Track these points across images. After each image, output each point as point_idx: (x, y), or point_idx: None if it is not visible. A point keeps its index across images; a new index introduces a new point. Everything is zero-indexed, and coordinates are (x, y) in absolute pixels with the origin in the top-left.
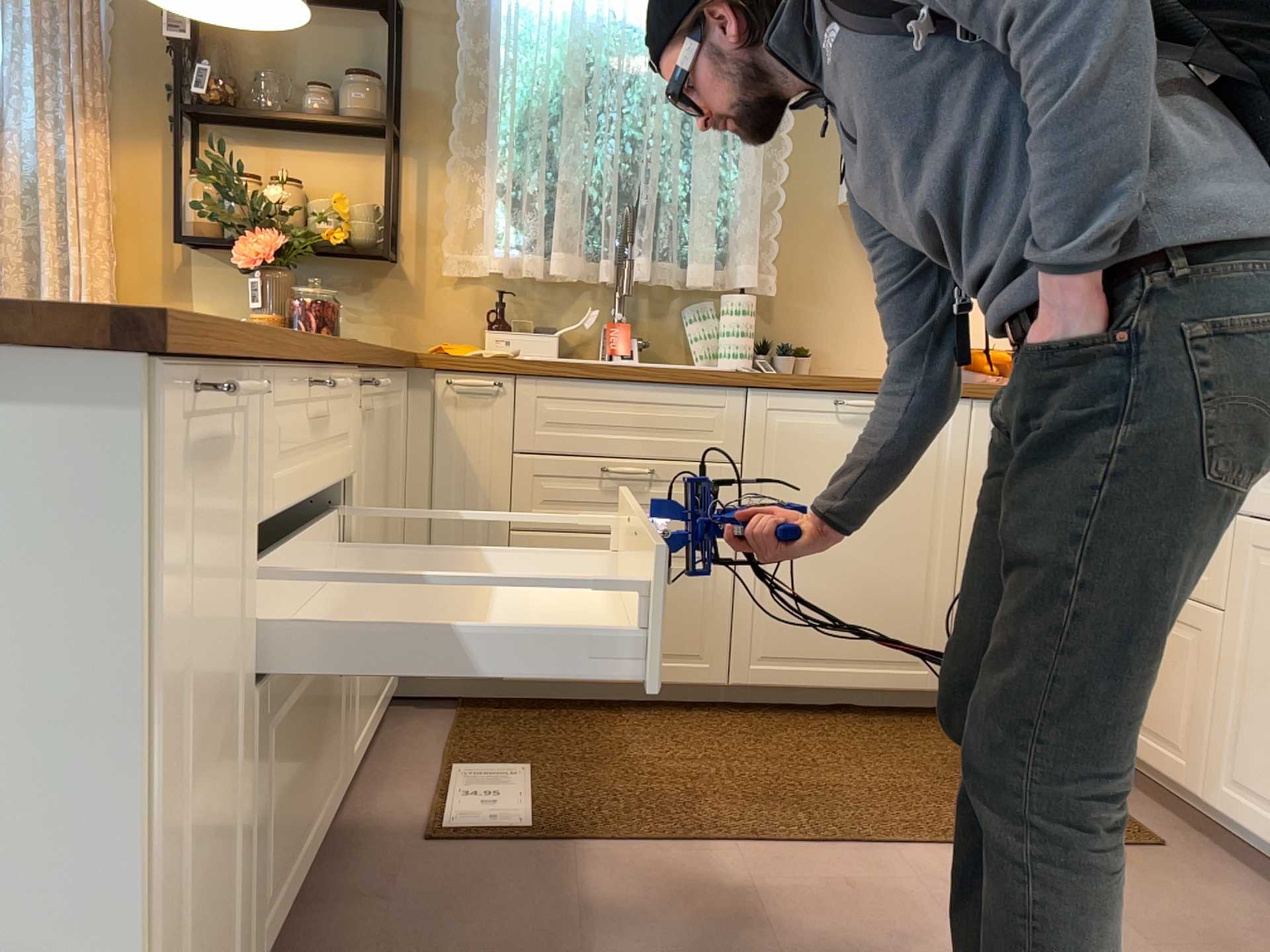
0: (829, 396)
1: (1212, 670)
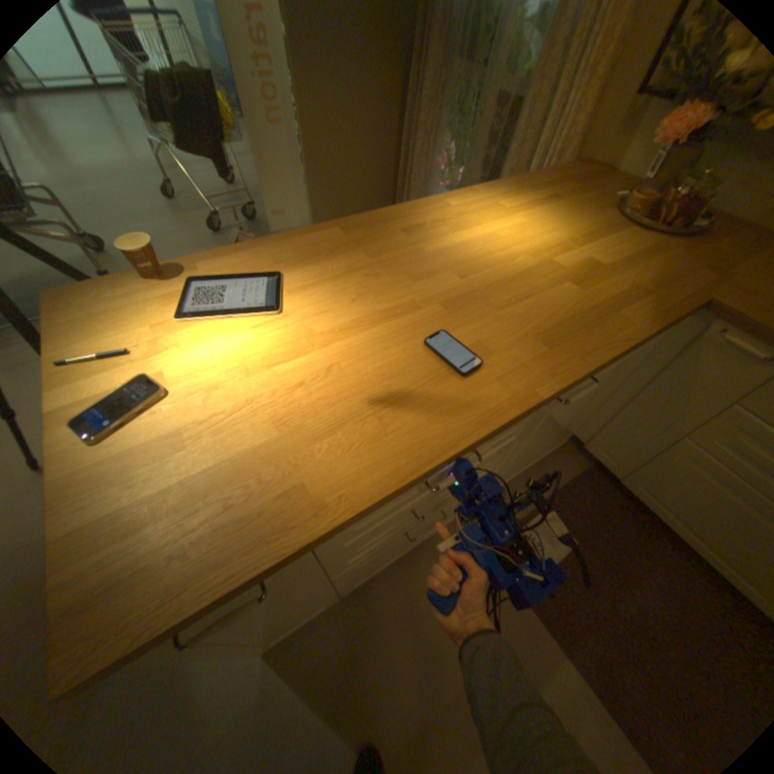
0: None
1: None
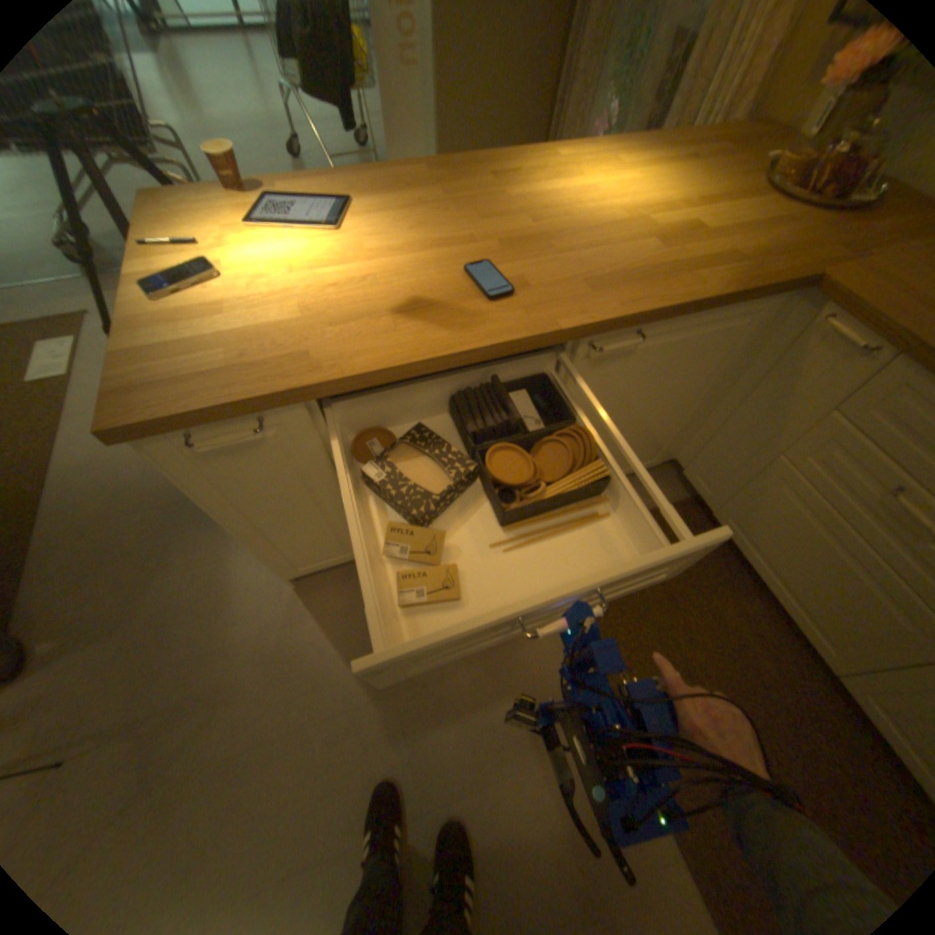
0: None
1: None
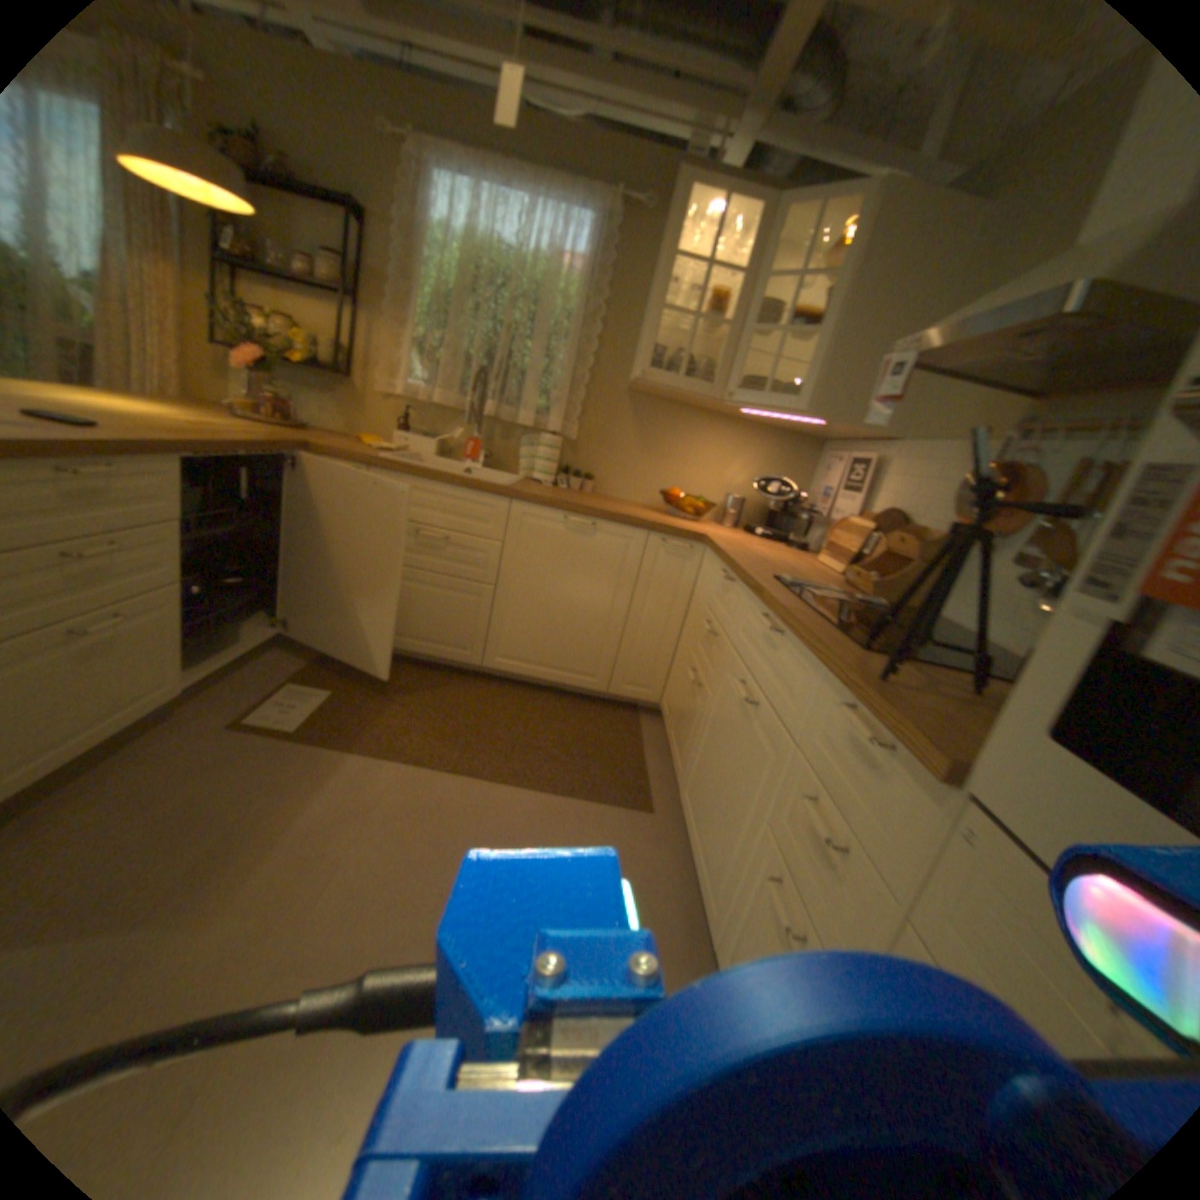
0: (561, 514)
1: (700, 726)
